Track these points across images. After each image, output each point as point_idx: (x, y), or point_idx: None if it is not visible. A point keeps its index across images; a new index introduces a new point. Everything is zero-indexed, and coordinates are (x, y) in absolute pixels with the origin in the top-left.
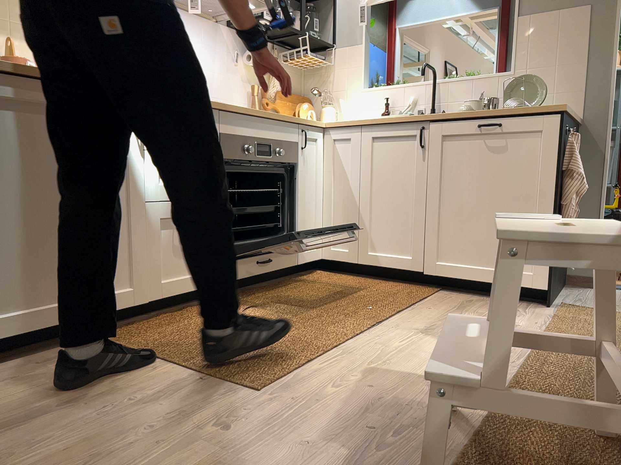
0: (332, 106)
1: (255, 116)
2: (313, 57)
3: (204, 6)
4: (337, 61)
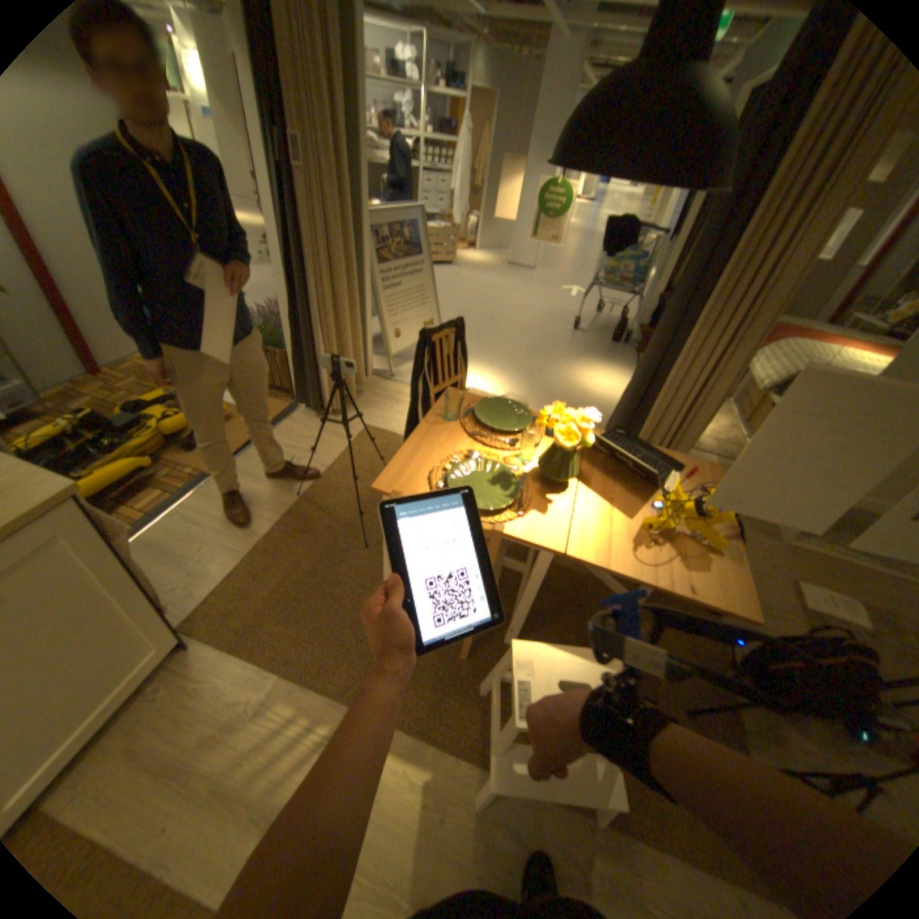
0: None
1: None
2: None
3: None
4: None
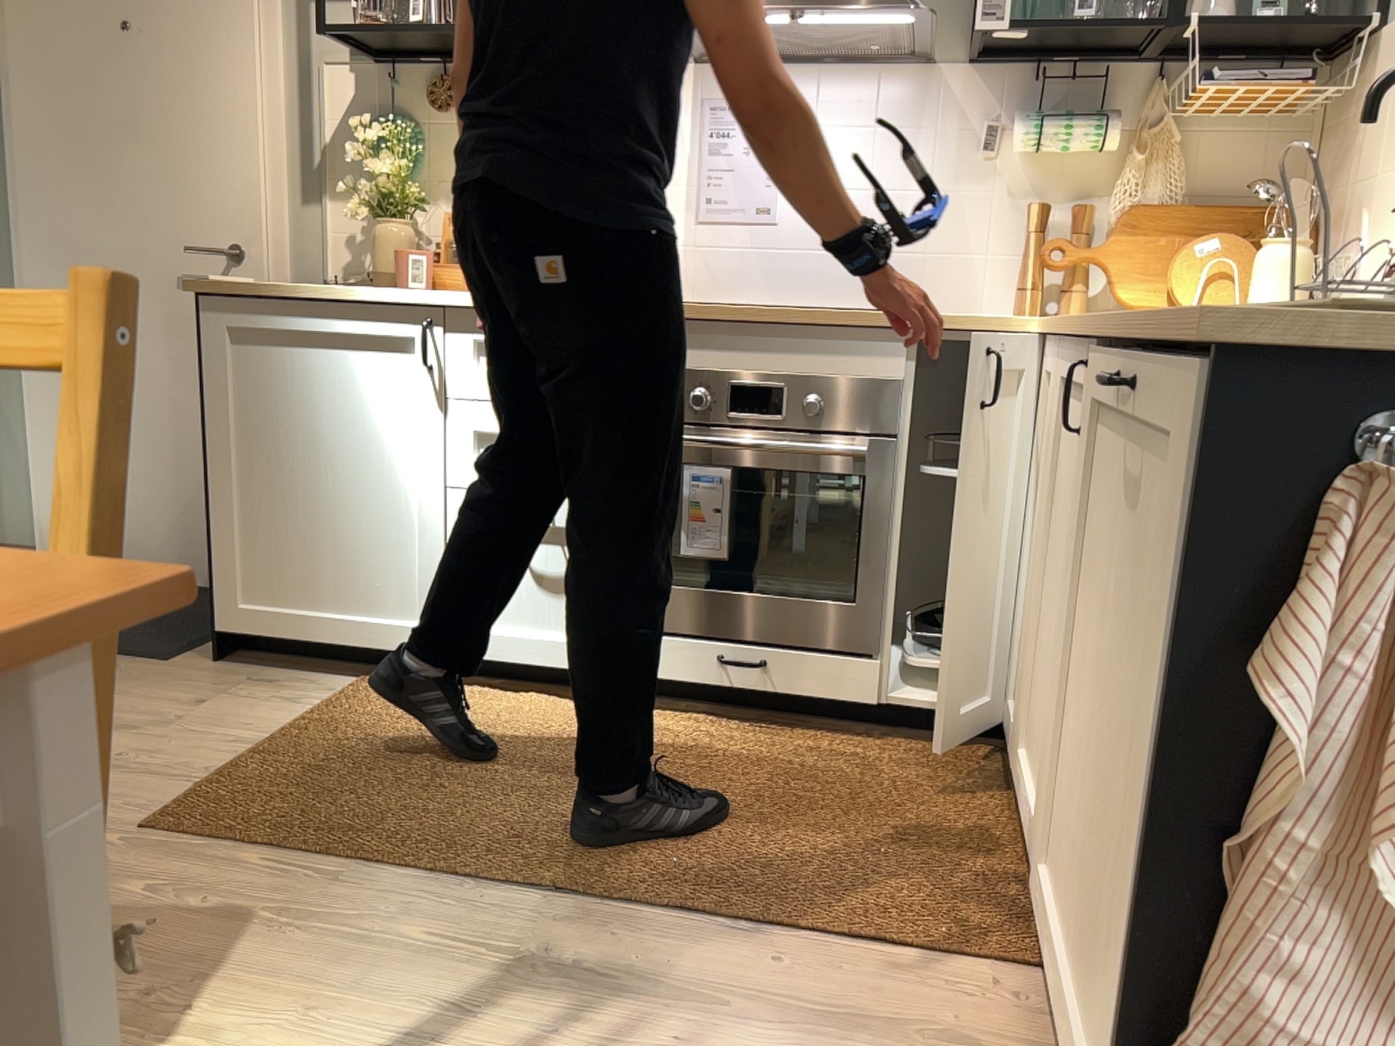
0: (1306, 242)
1: (730, 323)
2: (1229, 88)
3: (838, 43)
4: (1378, 74)
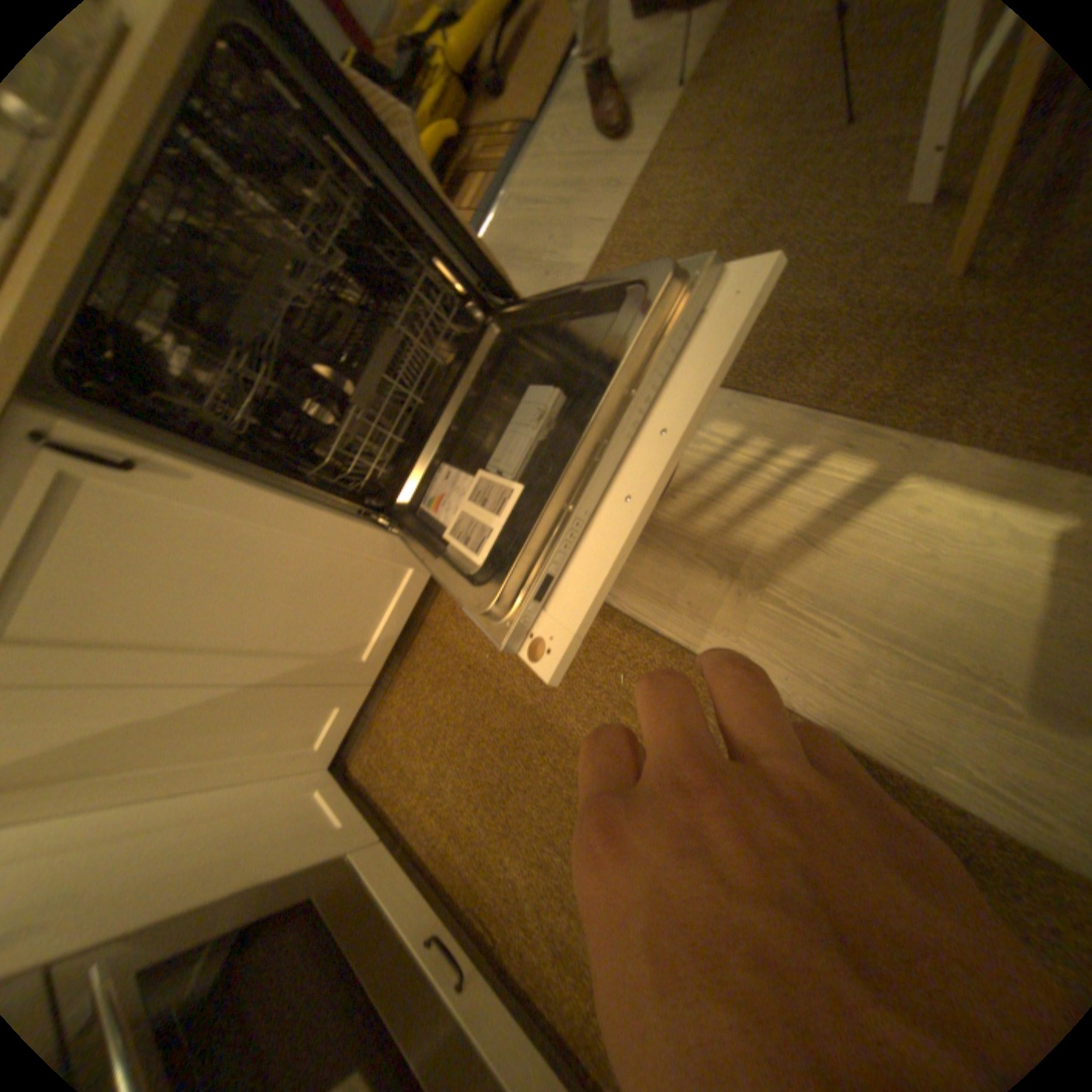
0: None
1: None
2: None
3: None
4: None
